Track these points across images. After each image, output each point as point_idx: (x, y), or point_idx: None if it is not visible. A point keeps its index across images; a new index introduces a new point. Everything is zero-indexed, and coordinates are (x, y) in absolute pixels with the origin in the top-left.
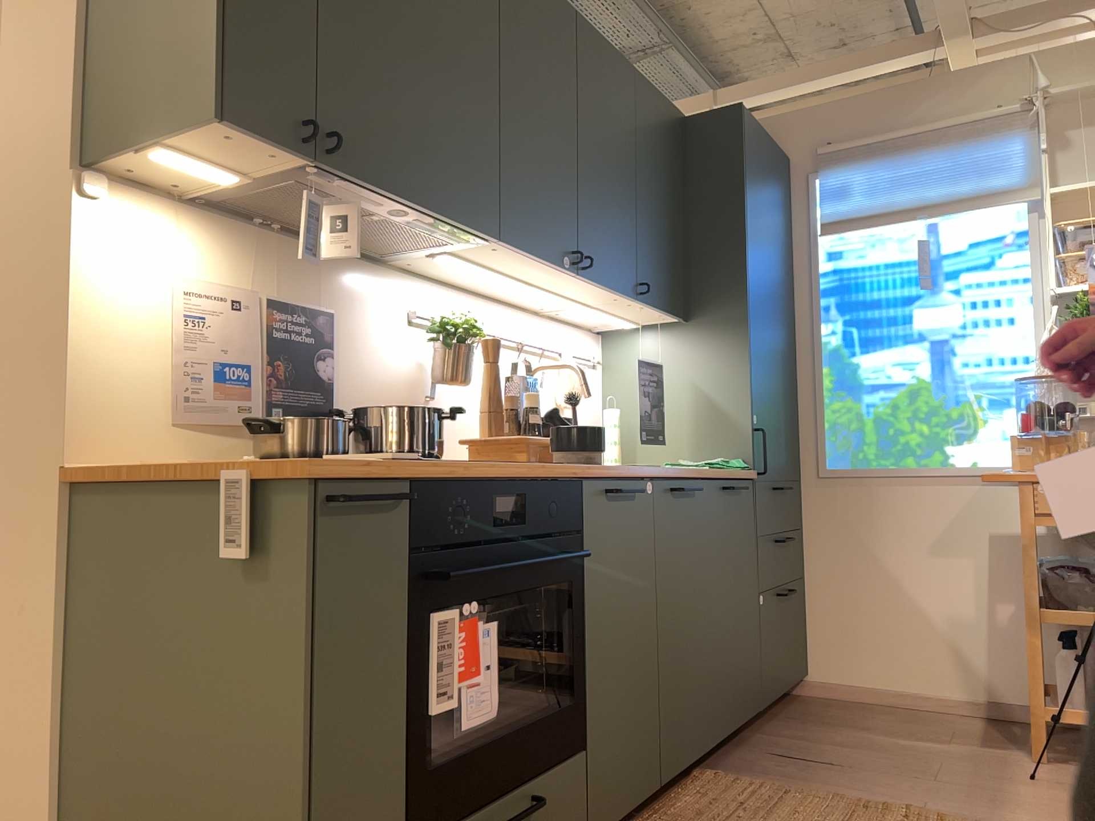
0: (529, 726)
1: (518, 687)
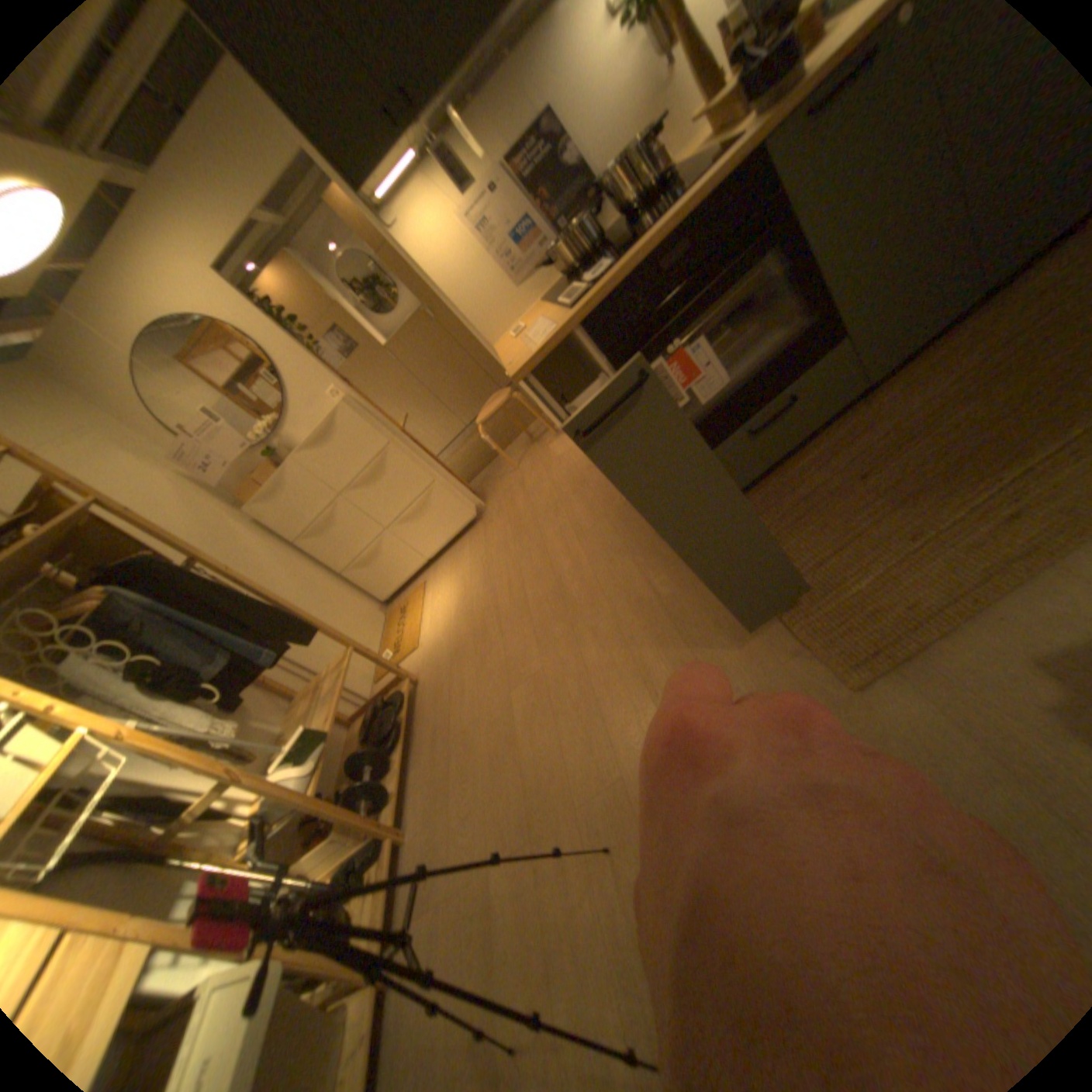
0: (799, 334)
1: (762, 333)
